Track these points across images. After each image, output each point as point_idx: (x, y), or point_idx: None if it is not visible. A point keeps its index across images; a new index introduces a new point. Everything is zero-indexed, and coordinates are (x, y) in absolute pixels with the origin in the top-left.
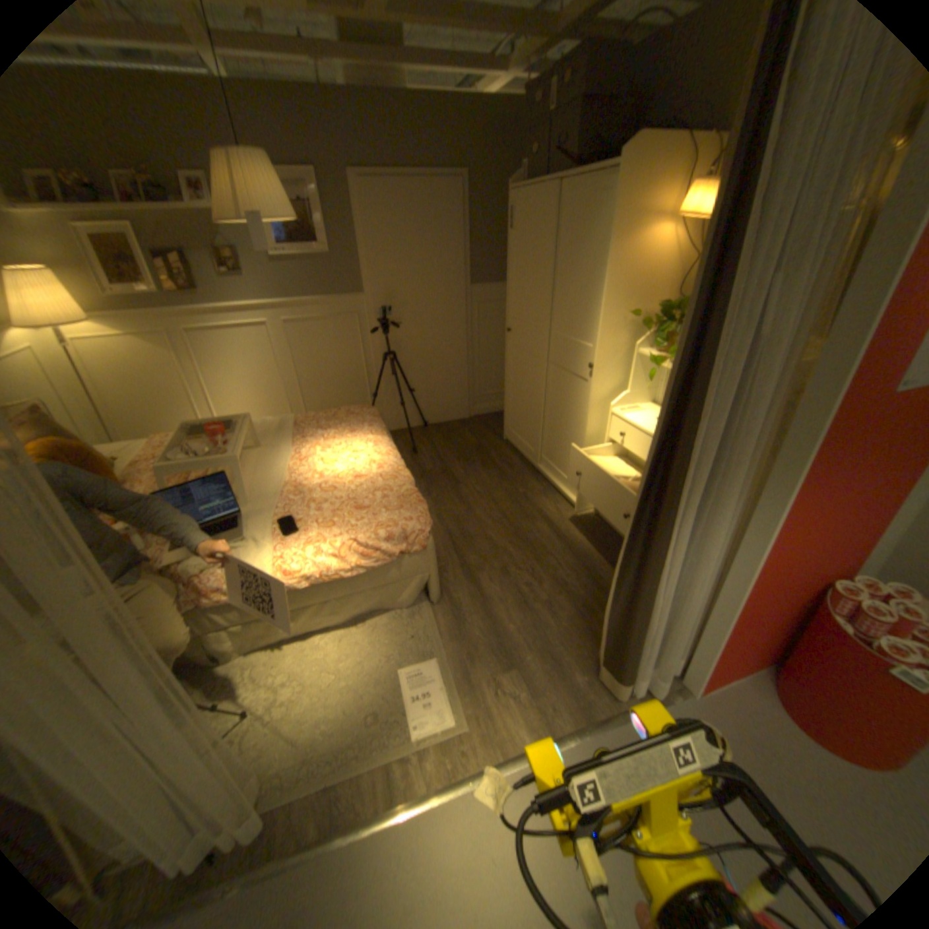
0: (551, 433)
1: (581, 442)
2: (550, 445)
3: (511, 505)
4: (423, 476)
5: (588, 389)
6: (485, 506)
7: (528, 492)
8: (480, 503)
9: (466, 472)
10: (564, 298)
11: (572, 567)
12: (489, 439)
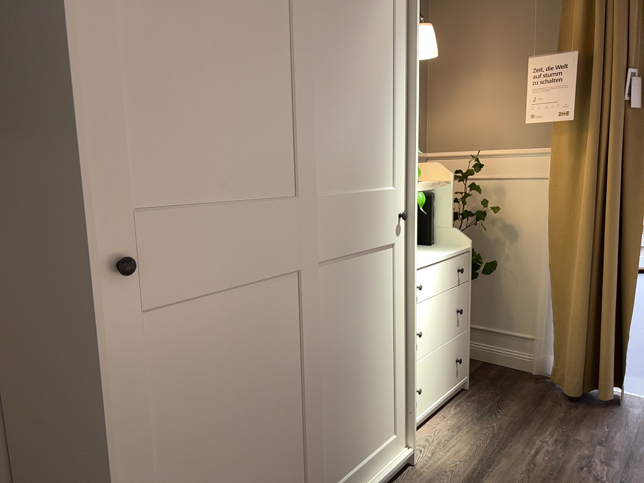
0: (336, 415)
1: (398, 350)
2: (337, 445)
3: None
4: None
5: (398, 256)
6: None
7: None
8: None
9: None
10: (332, 119)
11: (527, 444)
12: None
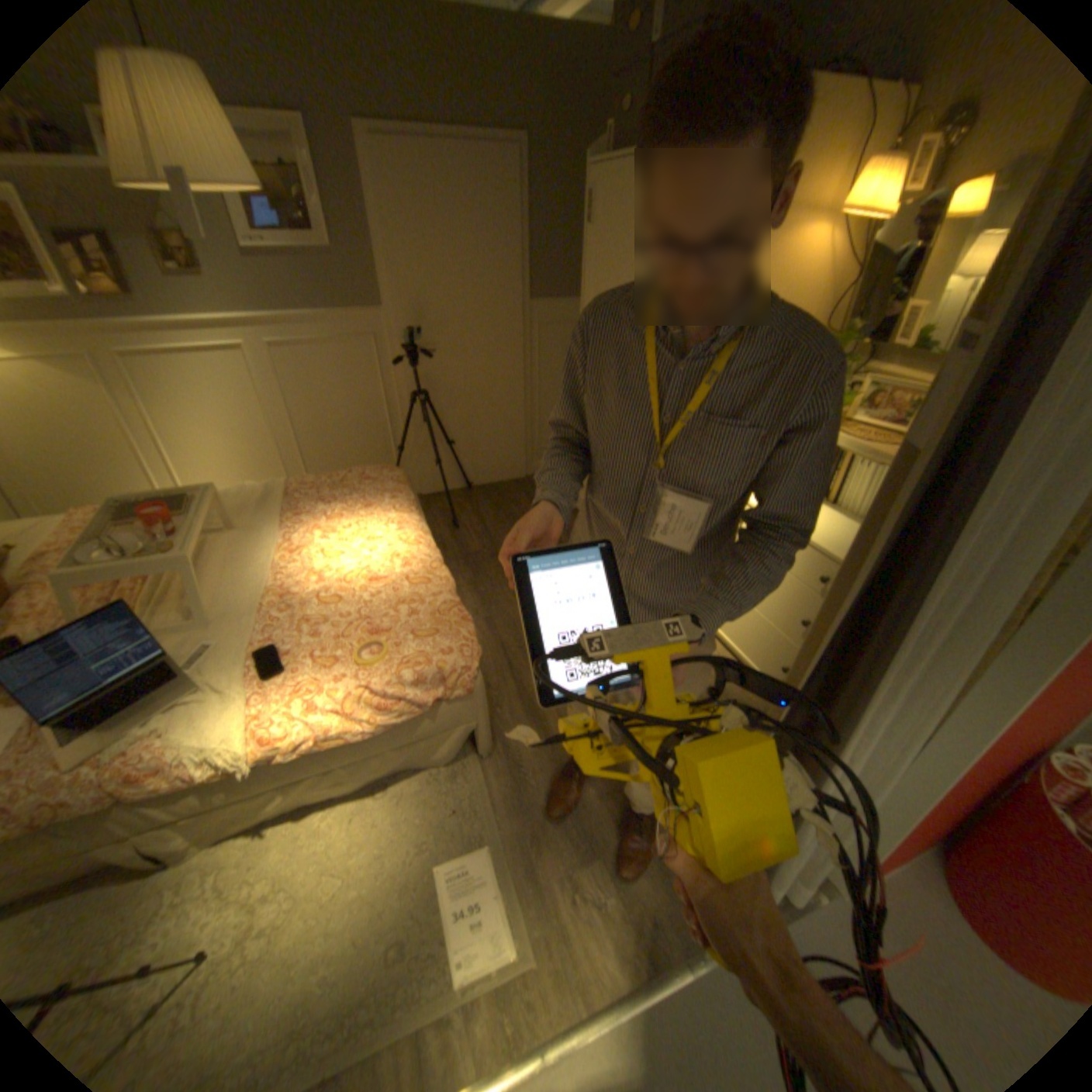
0: None
1: None
2: None
3: None
4: (467, 562)
5: None
6: None
7: None
8: None
9: None
10: None
11: None
12: None
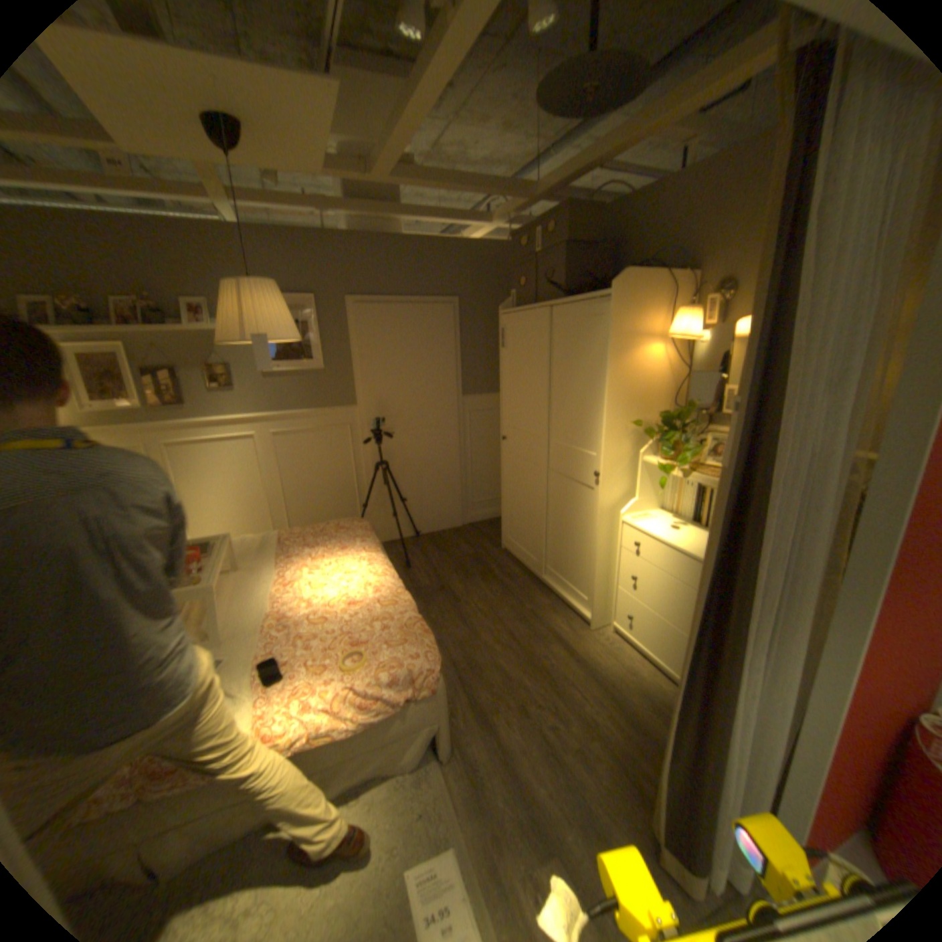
0: (556, 542)
1: (591, 553)
2: (555, 555)
3: (519, 625)
4: (419, 594)
5: (595, 497)
6: (490, 628)
7: (536, 608)
8: (485, 624)
9: (465, 587)
10: (561, 409)
11: (599, 701)
12: (487, 548)
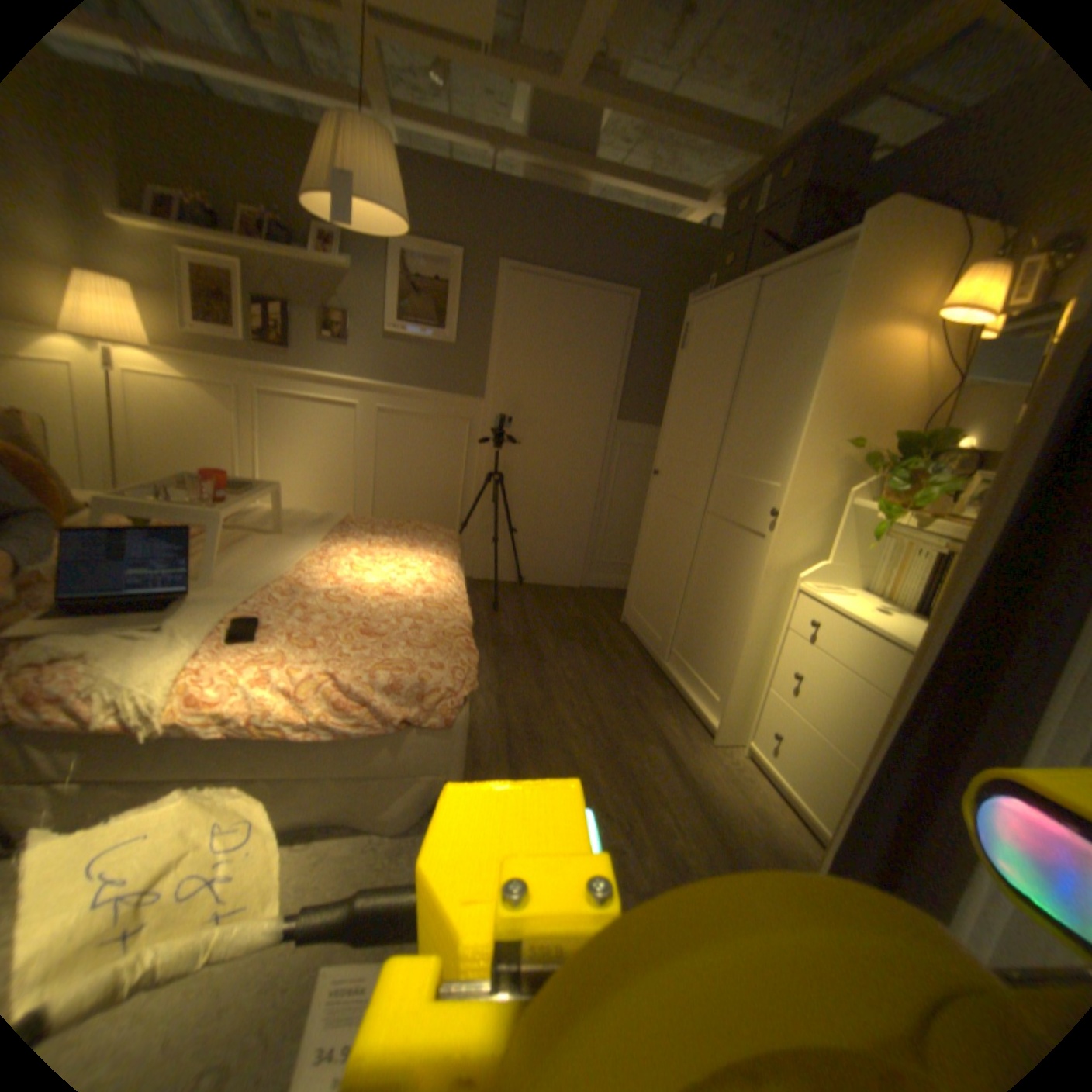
0: (693, 616)
1: (741, 632)
2: (688, 634)
3: (612, 710)
4: (495, 640)
5: (765, 549)
6: (572, 701)
7: (642, 697)
8: (567, 695)
9: (557, 649)
10: (744, 424)
11: (699, 838)
12: (601, 616)
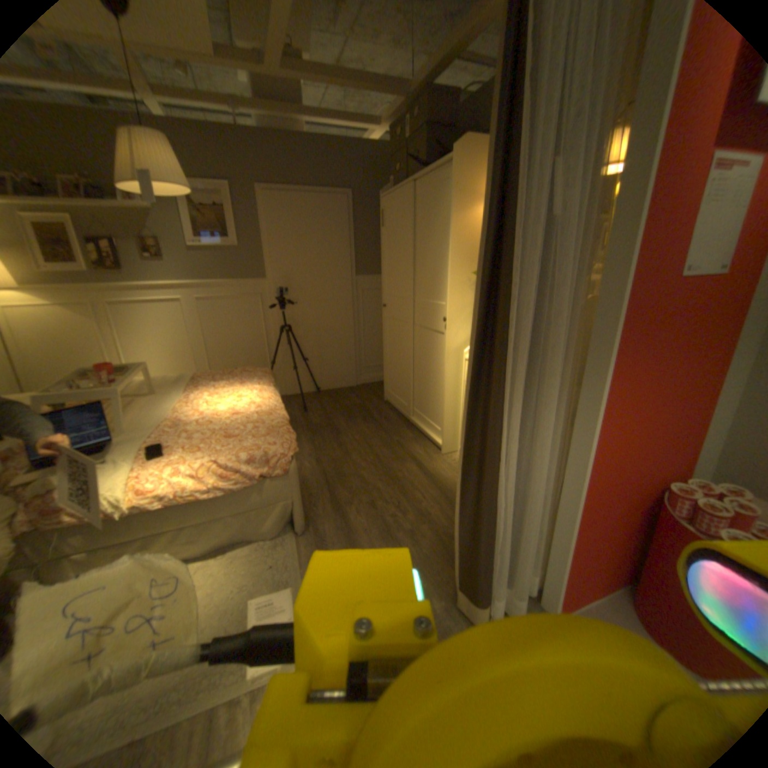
0: (420, 386)
1: (443, 388)
2: (419, 397)
3: (384, 449)
4: (309, 428)
5: (445, 340)
6: (360, 450)
7: (400, 439)
8: (357, 448)
9: (347, 424)
10: (422, 269)
11: (435, 499)
12: (372, 399)
